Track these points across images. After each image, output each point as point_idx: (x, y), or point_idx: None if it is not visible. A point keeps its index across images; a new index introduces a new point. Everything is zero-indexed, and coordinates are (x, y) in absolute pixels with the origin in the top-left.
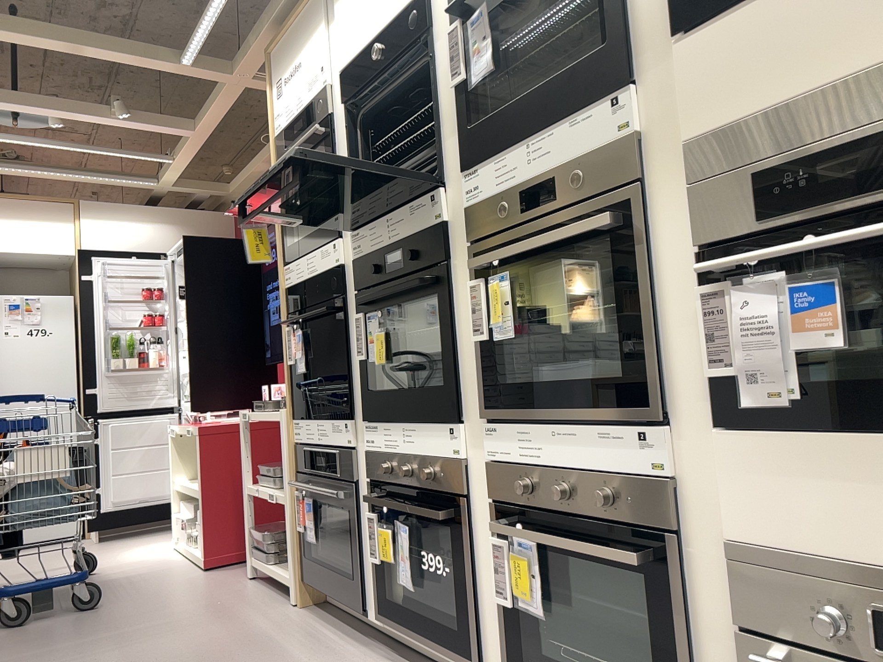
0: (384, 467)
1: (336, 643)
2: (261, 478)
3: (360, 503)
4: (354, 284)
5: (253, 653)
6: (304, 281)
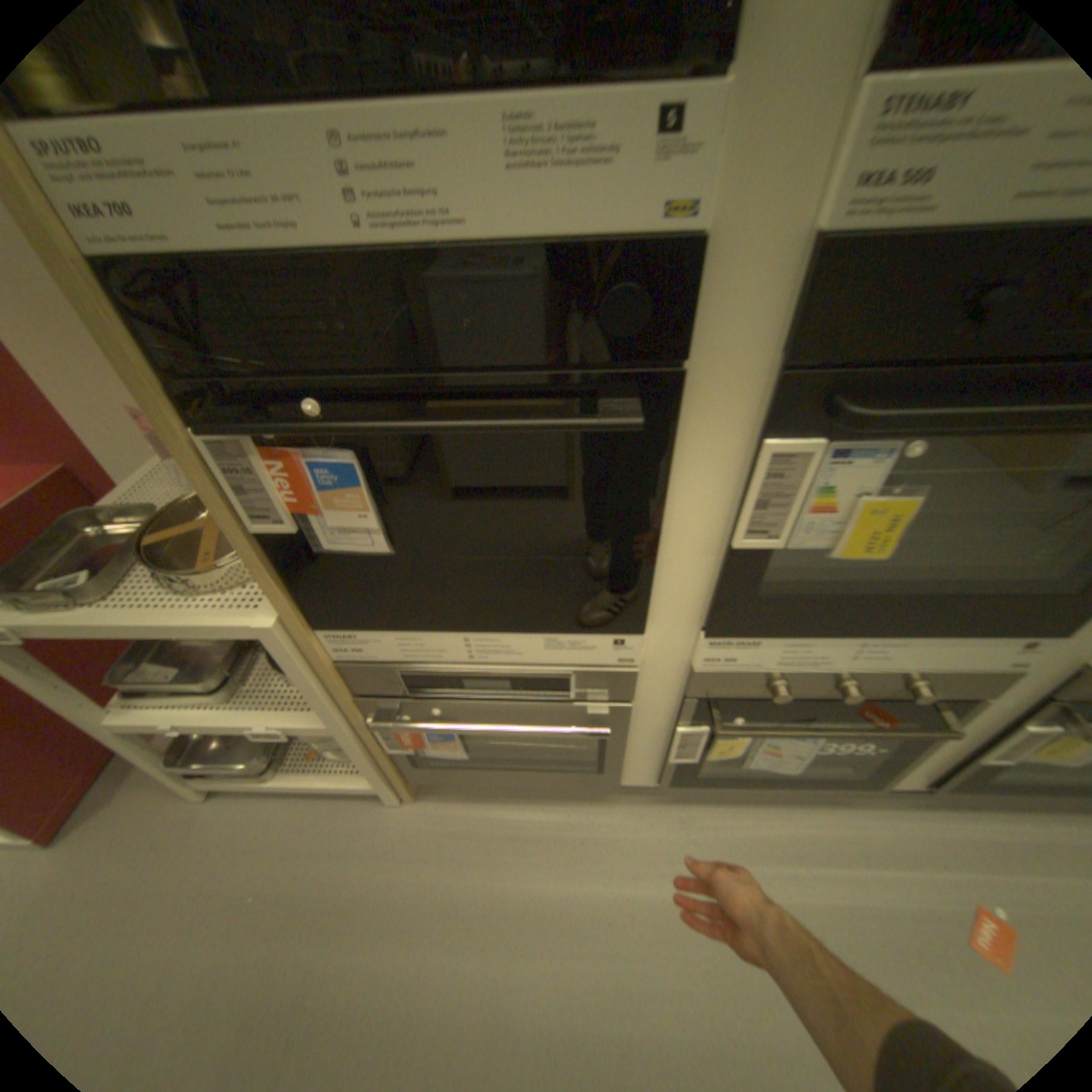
0: (781, 691)
1: (578, 827)
2: (129, 693)
3: (635, 713)
4: (769, 325)
5: (519, 949)
6: (284, 238)
